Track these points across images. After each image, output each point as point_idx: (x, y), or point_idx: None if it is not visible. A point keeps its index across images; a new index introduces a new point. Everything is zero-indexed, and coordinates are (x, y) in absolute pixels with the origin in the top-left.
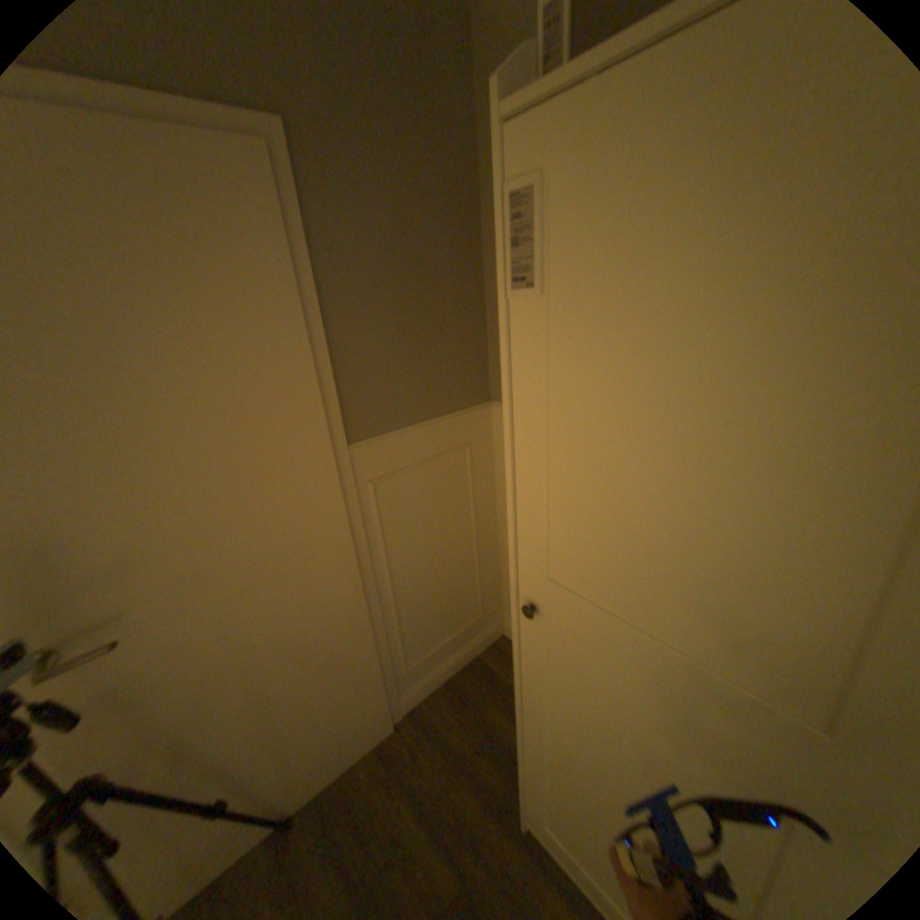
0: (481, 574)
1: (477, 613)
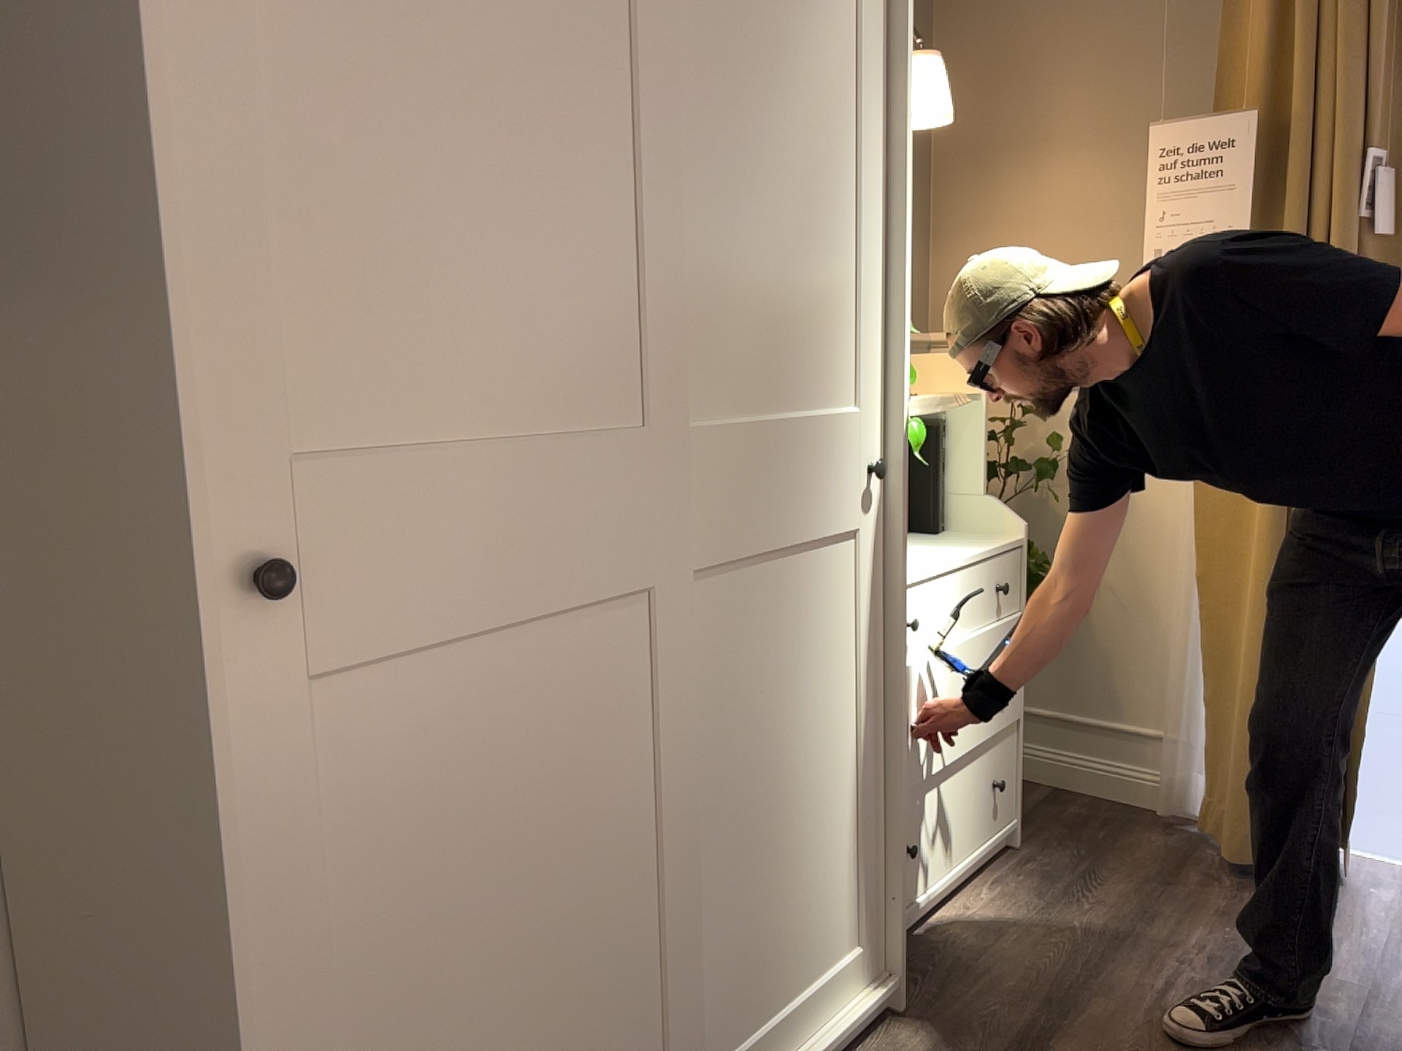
0: None
1: None
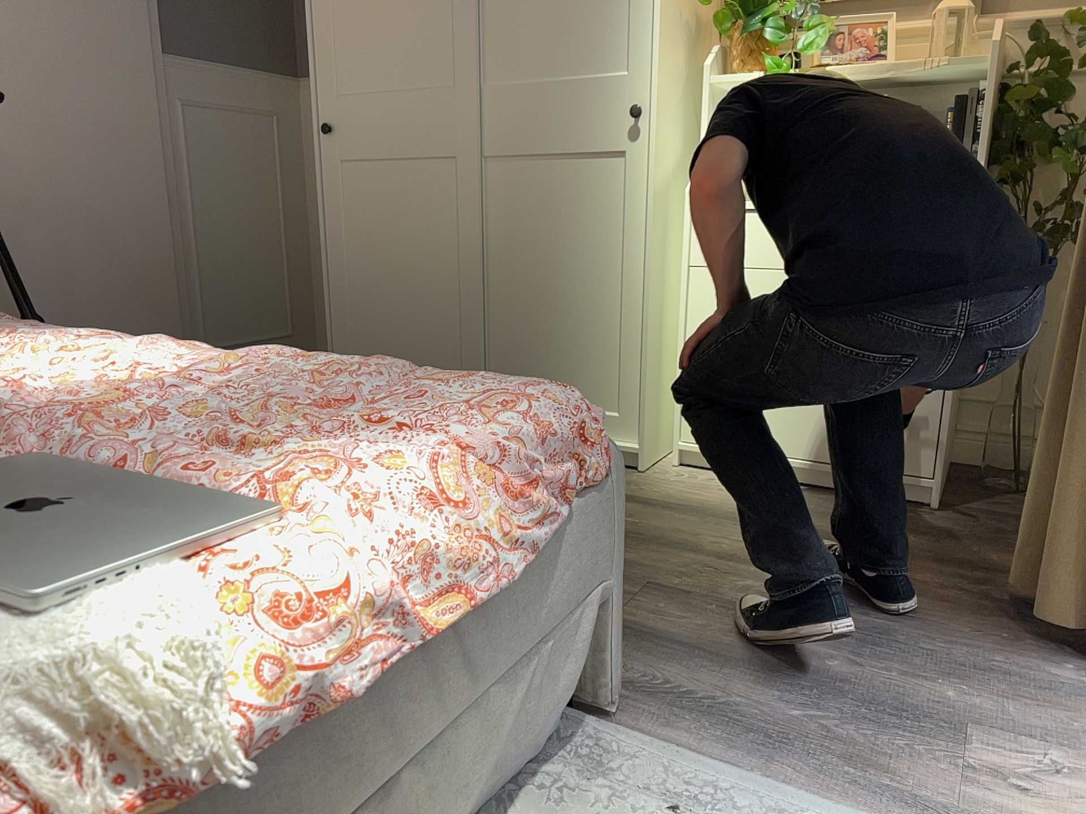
0: (298, 277)
1: (294, 325)
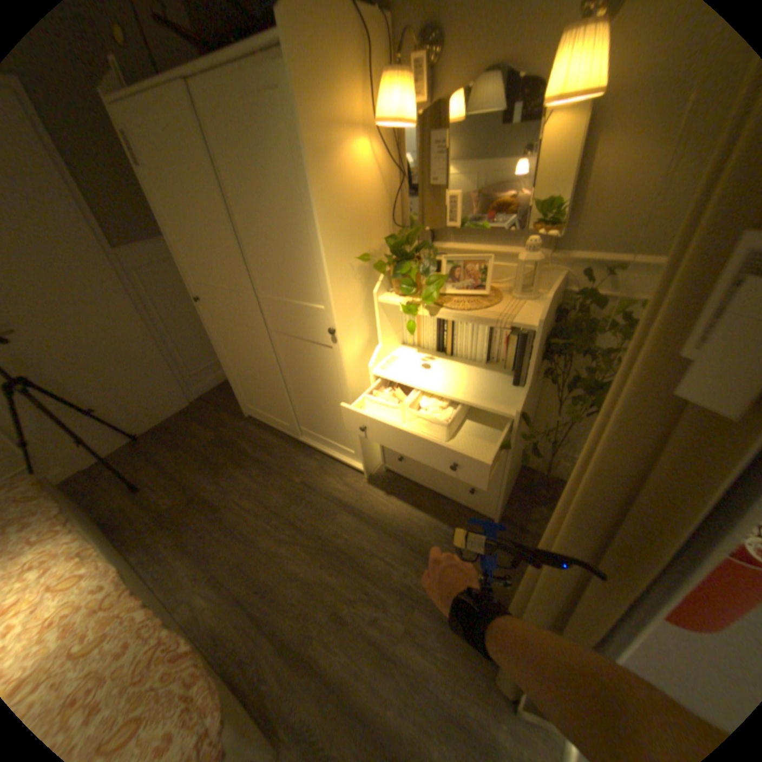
0: None
1: None
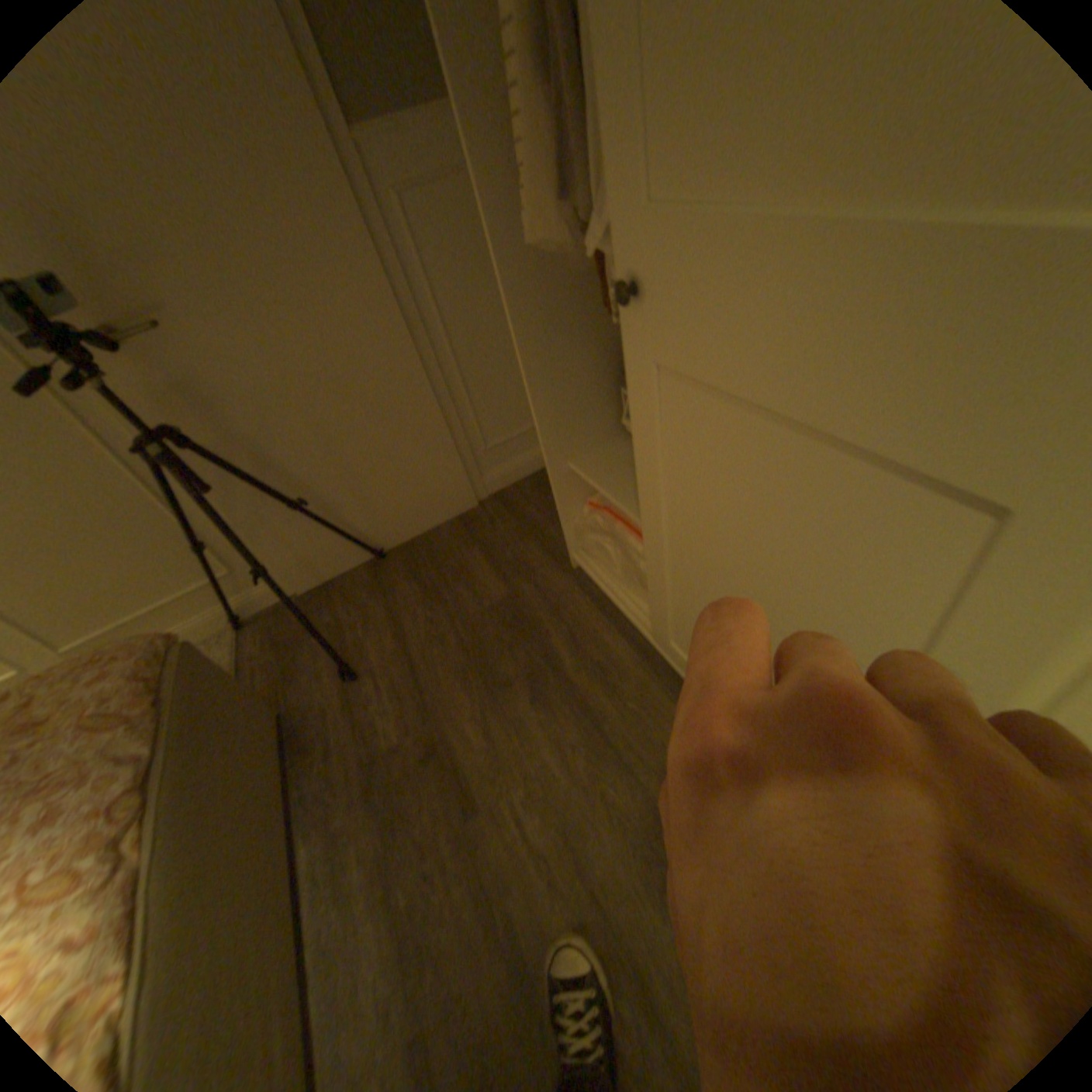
0: None
1: None
